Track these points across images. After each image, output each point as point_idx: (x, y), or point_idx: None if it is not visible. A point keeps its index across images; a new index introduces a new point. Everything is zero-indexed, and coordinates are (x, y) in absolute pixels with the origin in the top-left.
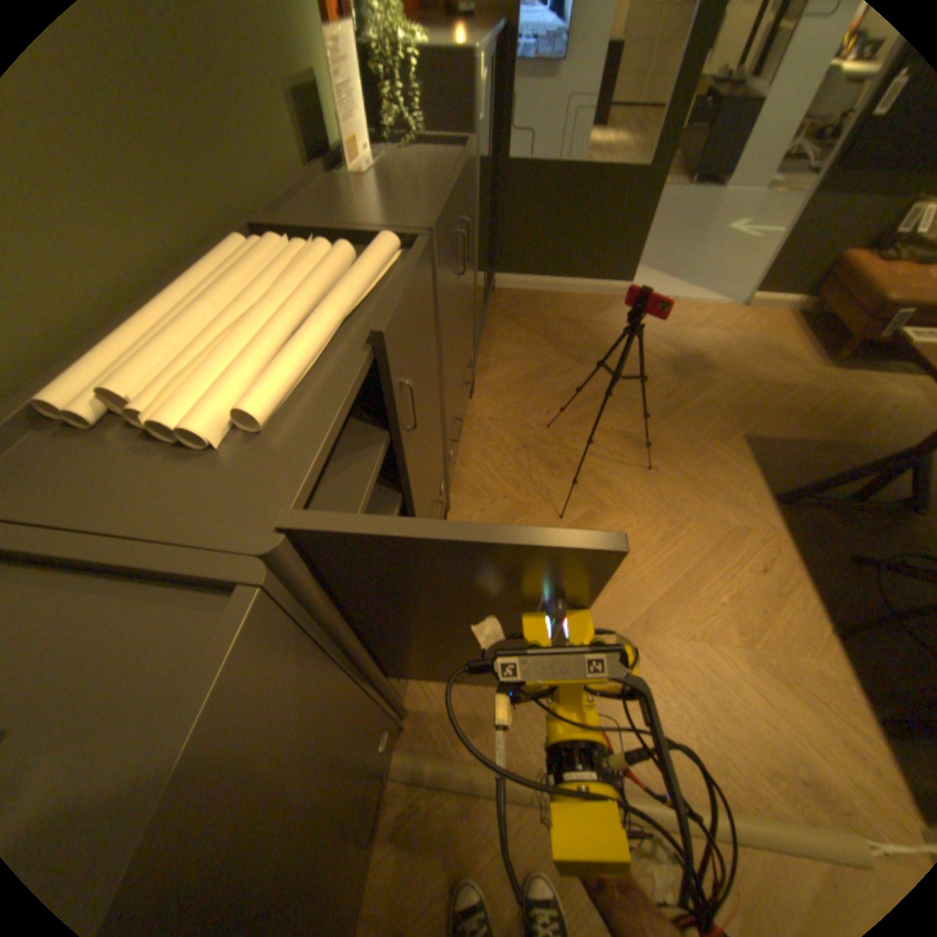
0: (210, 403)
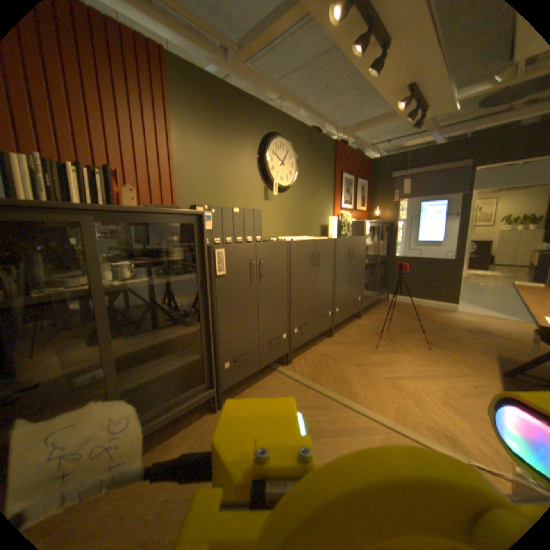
0: (288, 238)
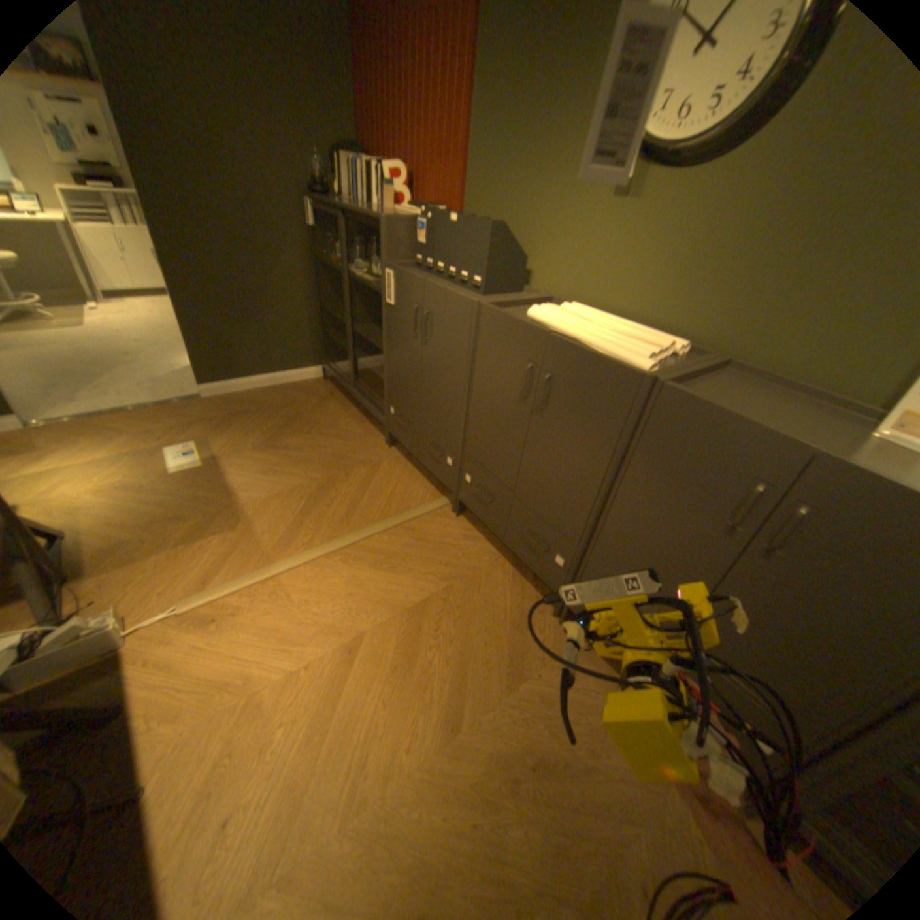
0: (541, 309)
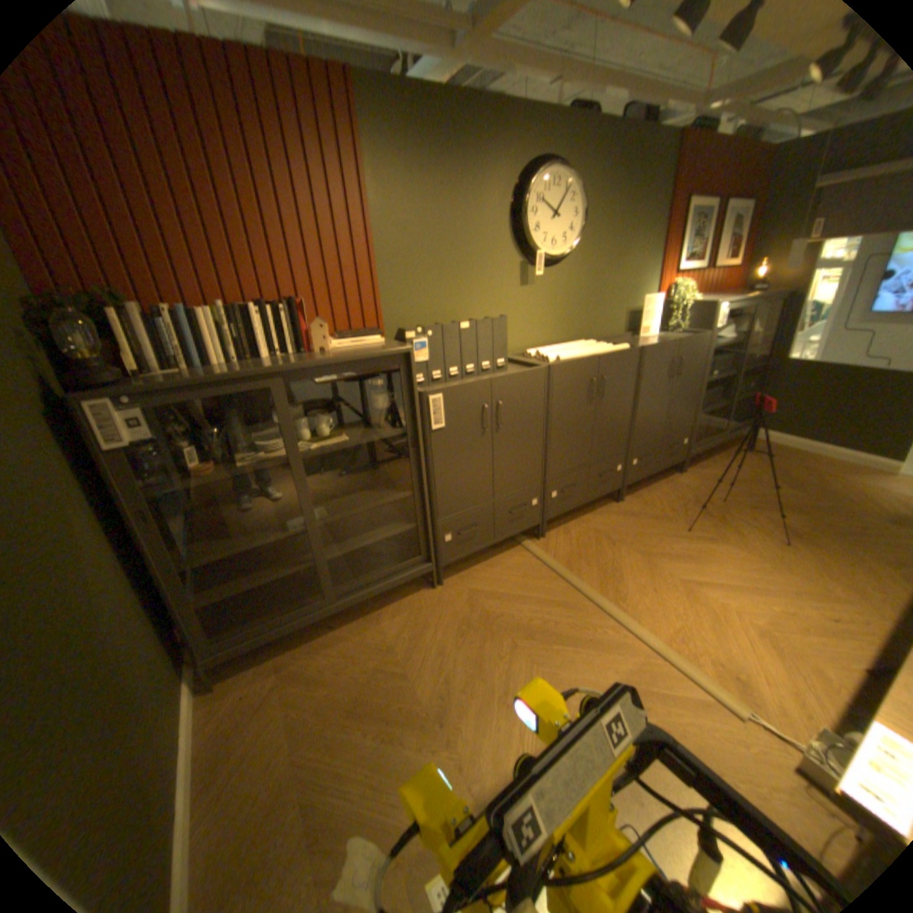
0: (554, 355)
